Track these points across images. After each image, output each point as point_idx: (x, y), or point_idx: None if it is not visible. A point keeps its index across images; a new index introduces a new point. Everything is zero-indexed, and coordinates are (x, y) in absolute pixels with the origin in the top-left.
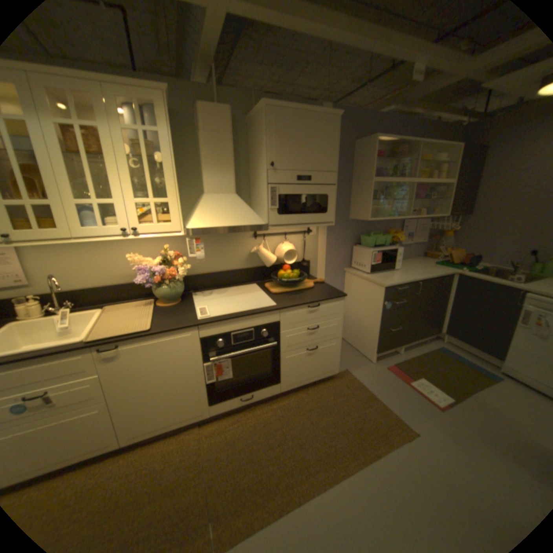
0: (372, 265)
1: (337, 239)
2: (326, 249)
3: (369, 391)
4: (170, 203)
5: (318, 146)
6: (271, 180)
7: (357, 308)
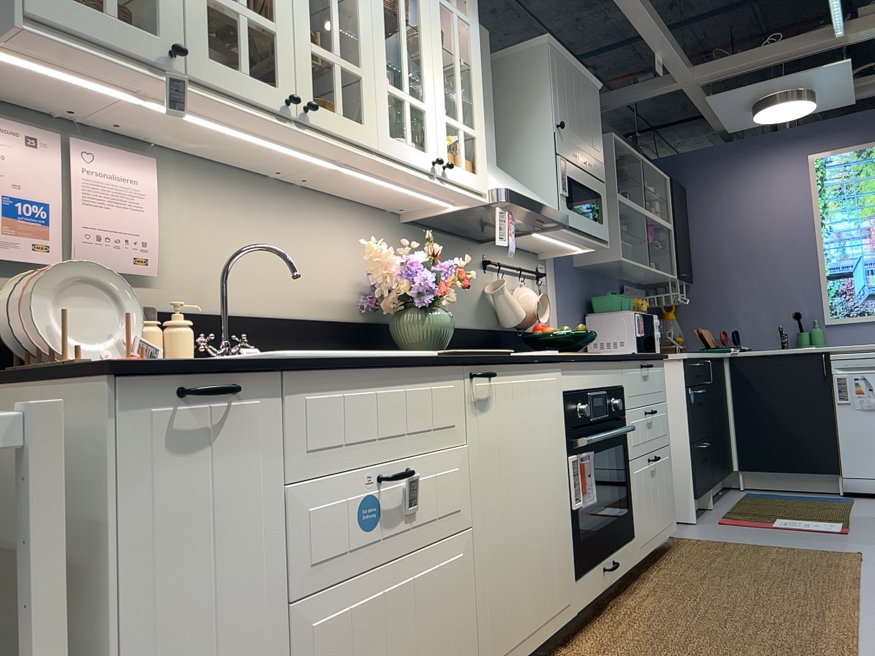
0: (637, 339)
1: (568, 299)
2: (559, 315)
3: (739, 542)
4: (478, 140)
5: (589, 121)
6: (559, 150)
7: None
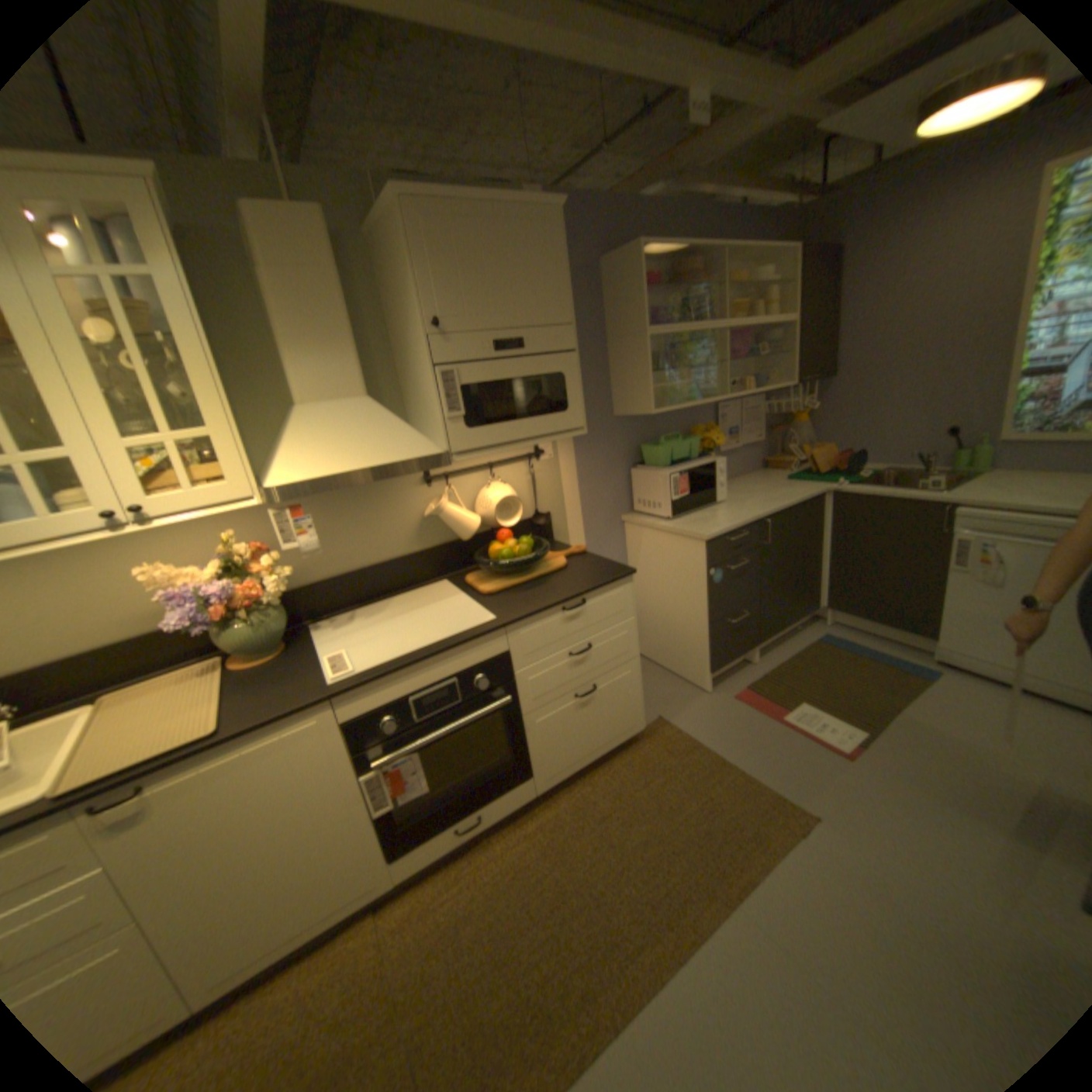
0: (673, 502)
1: (597, 460)
2: (578, 484)
3: (710, 752)
4: (213, 437)
5: (526, 274)
6: (438, 358)
7: (659, 590)
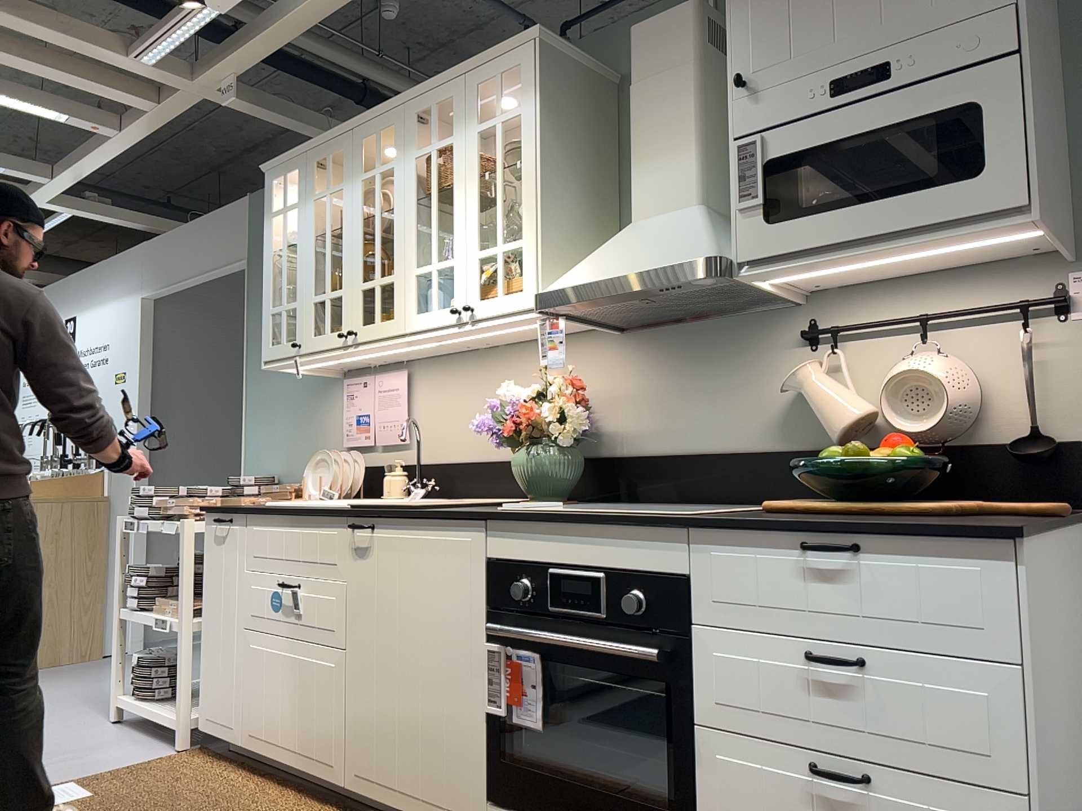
0: None
1: None
2: None
3: None
4: (523, 247)
5: None
6: (738, 129)
7: None
